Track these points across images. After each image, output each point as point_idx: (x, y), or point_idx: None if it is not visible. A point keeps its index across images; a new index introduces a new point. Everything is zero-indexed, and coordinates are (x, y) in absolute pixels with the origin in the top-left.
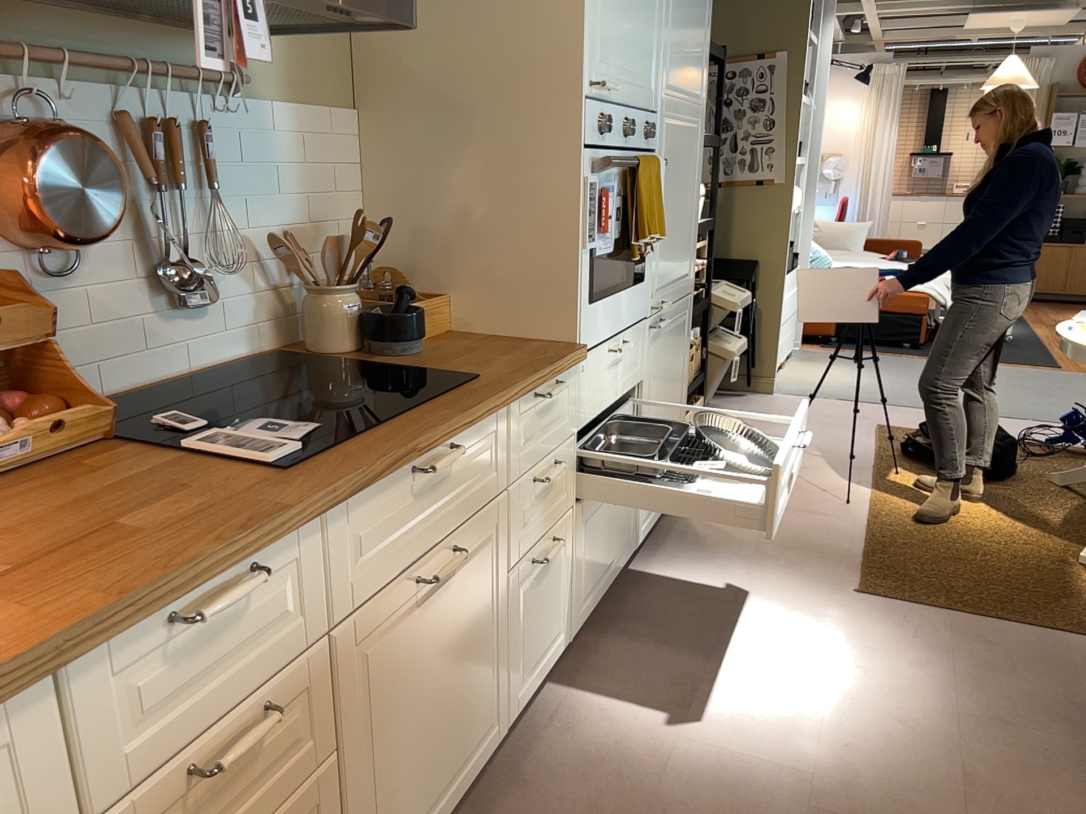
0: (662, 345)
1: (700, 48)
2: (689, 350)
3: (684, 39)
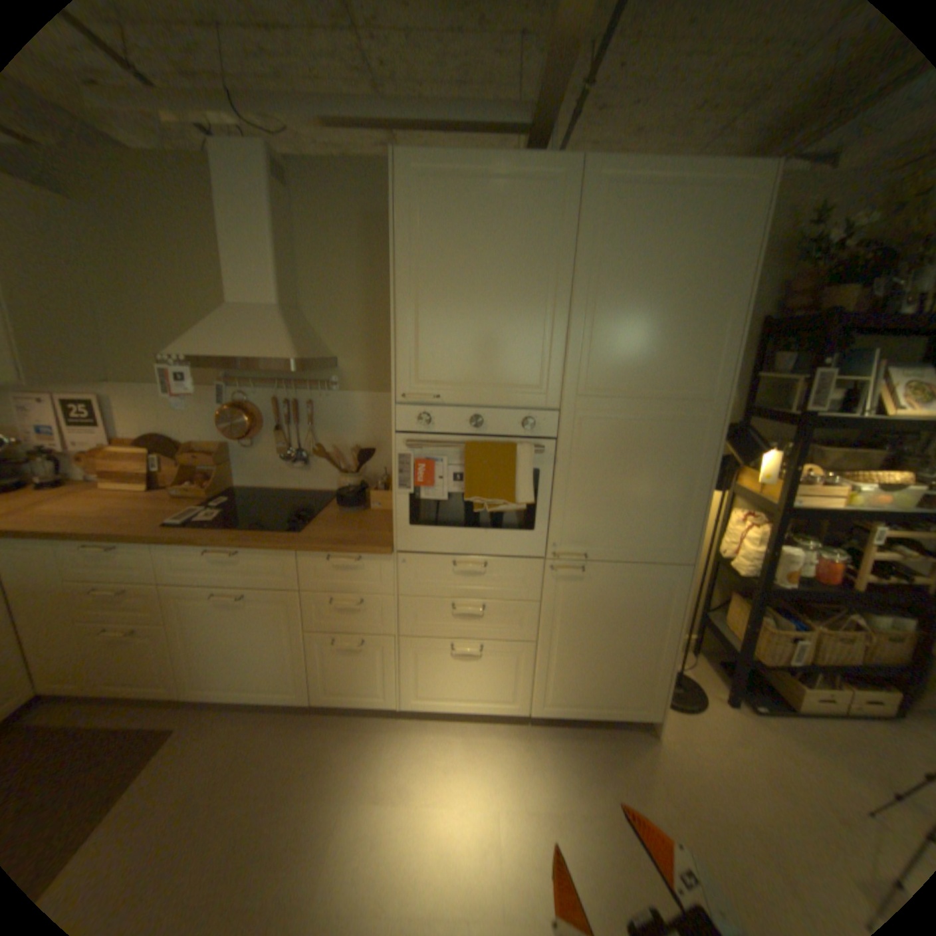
0: (585, 588)
1: (695, 348)
2: (682, 613)
3: (634, 346)
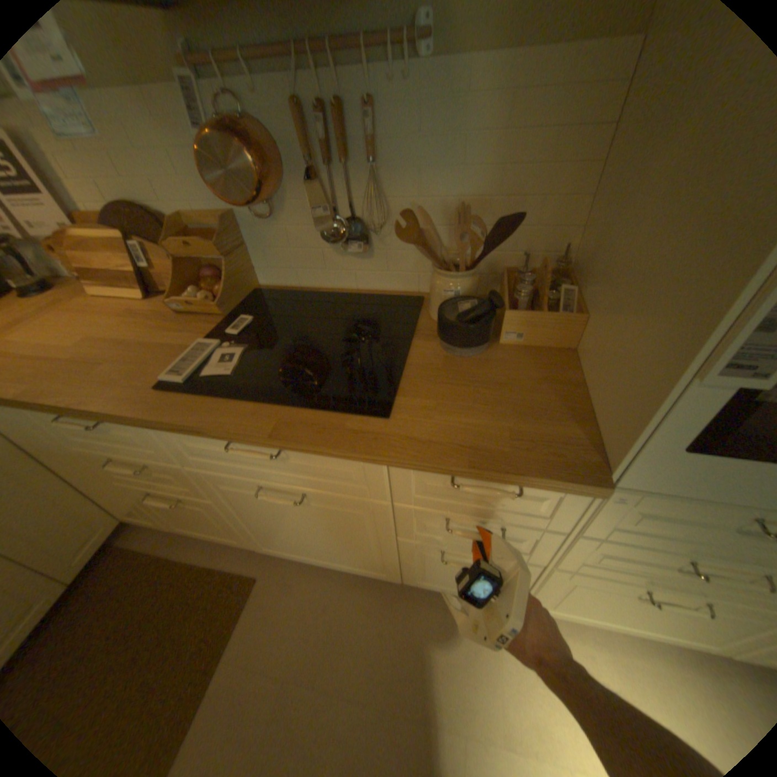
0: None
1: None
2: None
3: None
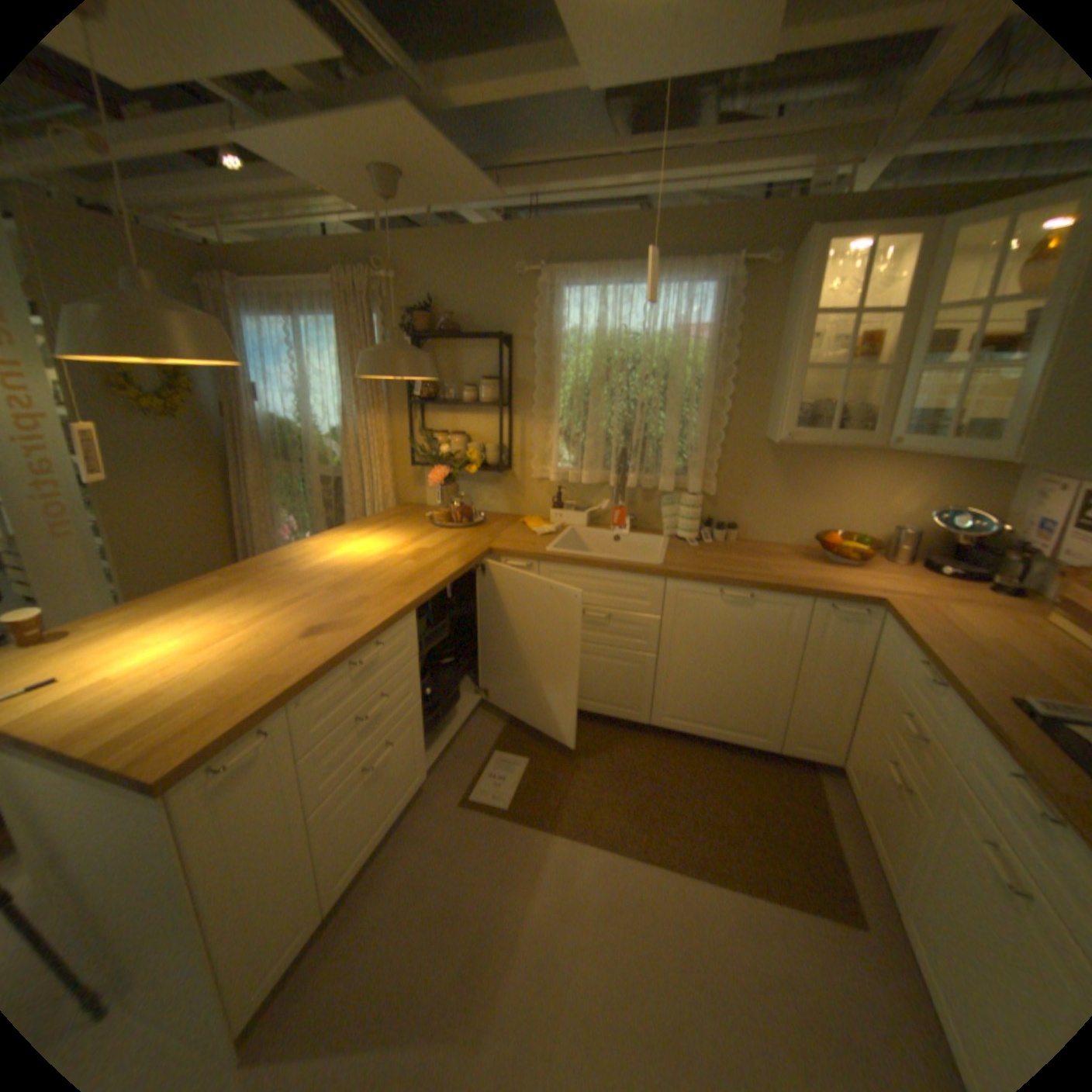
0: None
1: None
2: None
3: None
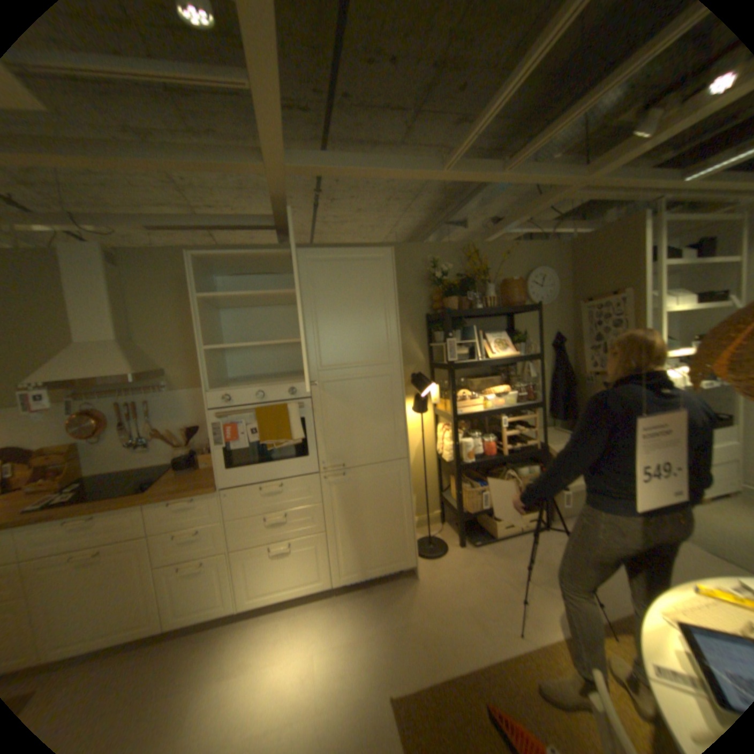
0: (347, 486)
1: (375, 337)
2: (408, 489)
3: (342, 340)
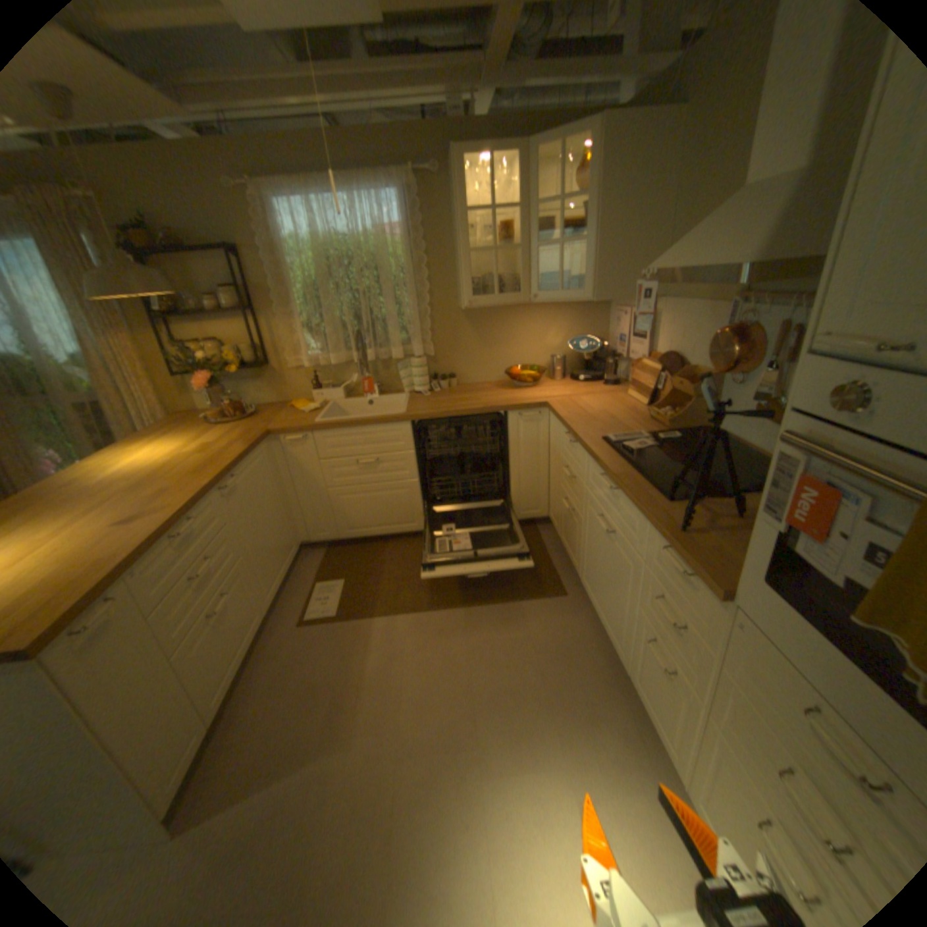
0: None
1: None
2: None
3: None
